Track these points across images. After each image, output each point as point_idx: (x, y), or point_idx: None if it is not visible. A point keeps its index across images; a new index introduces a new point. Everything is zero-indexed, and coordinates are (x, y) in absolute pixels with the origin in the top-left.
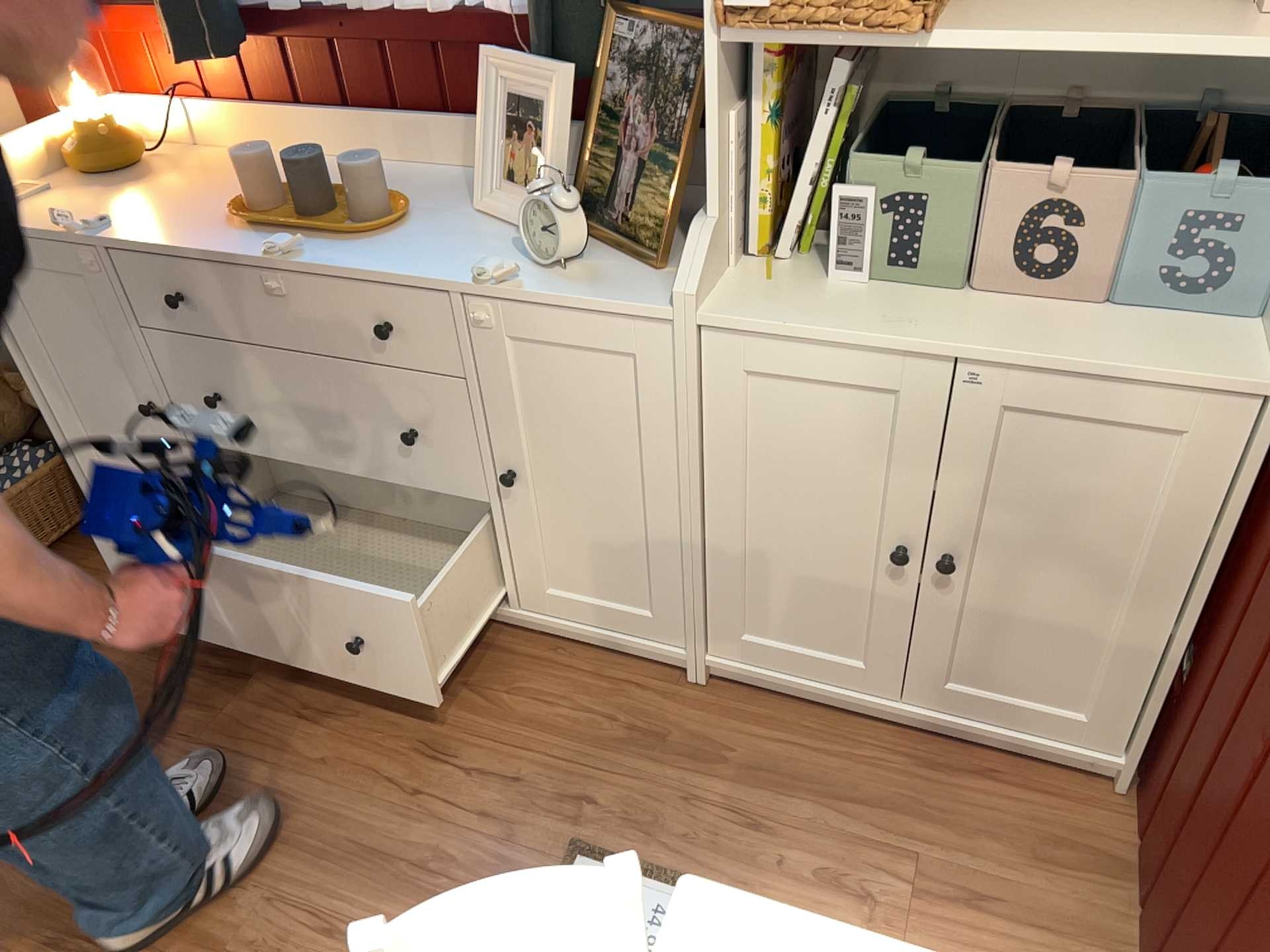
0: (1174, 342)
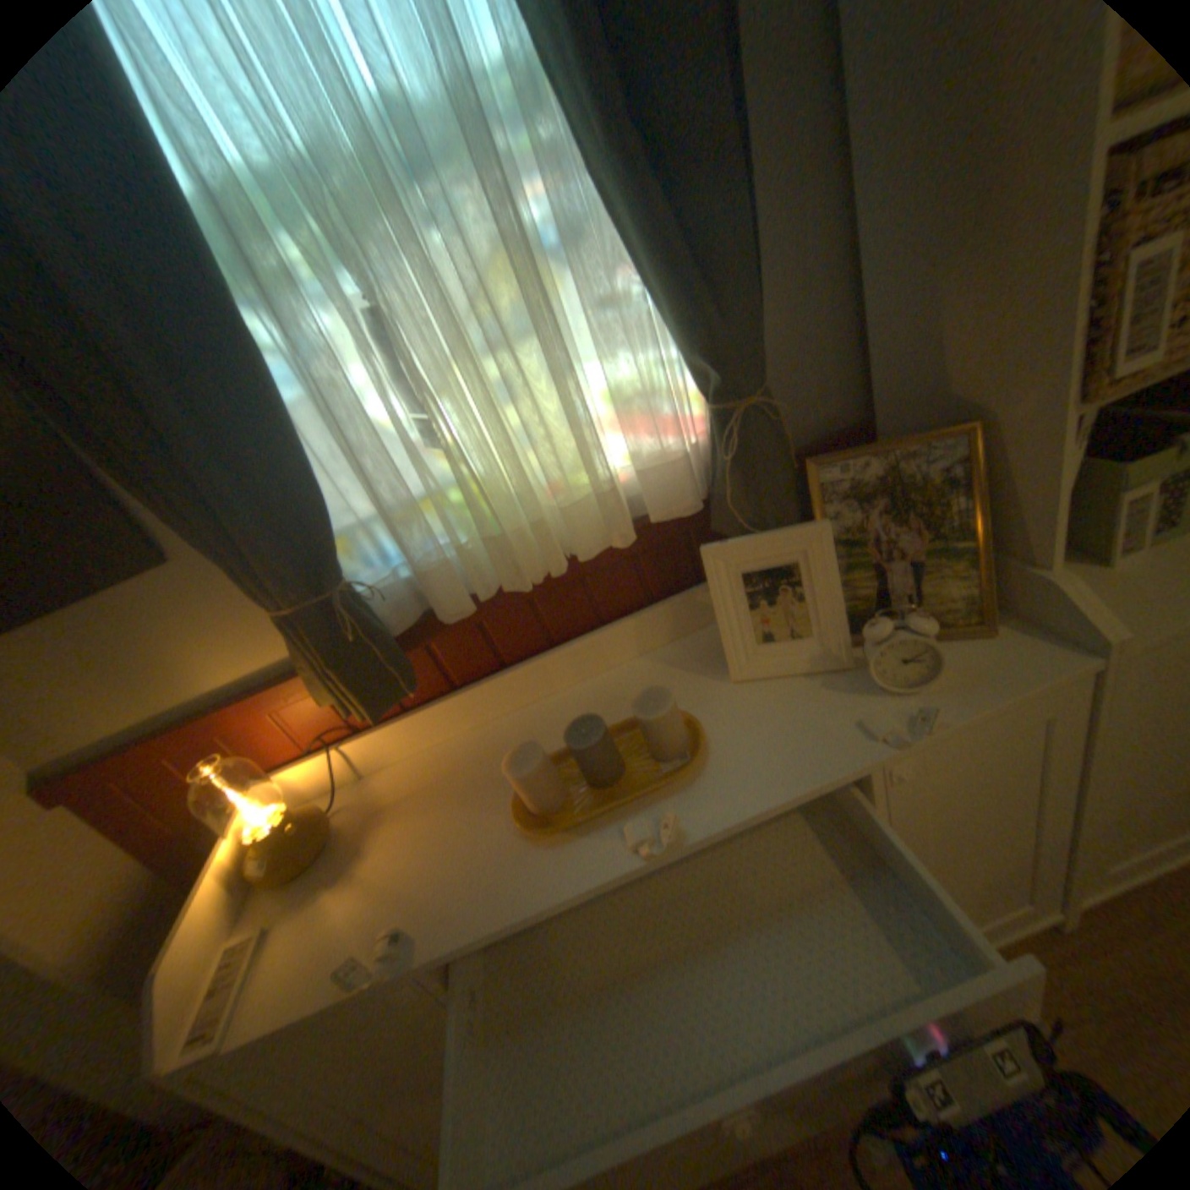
0: None
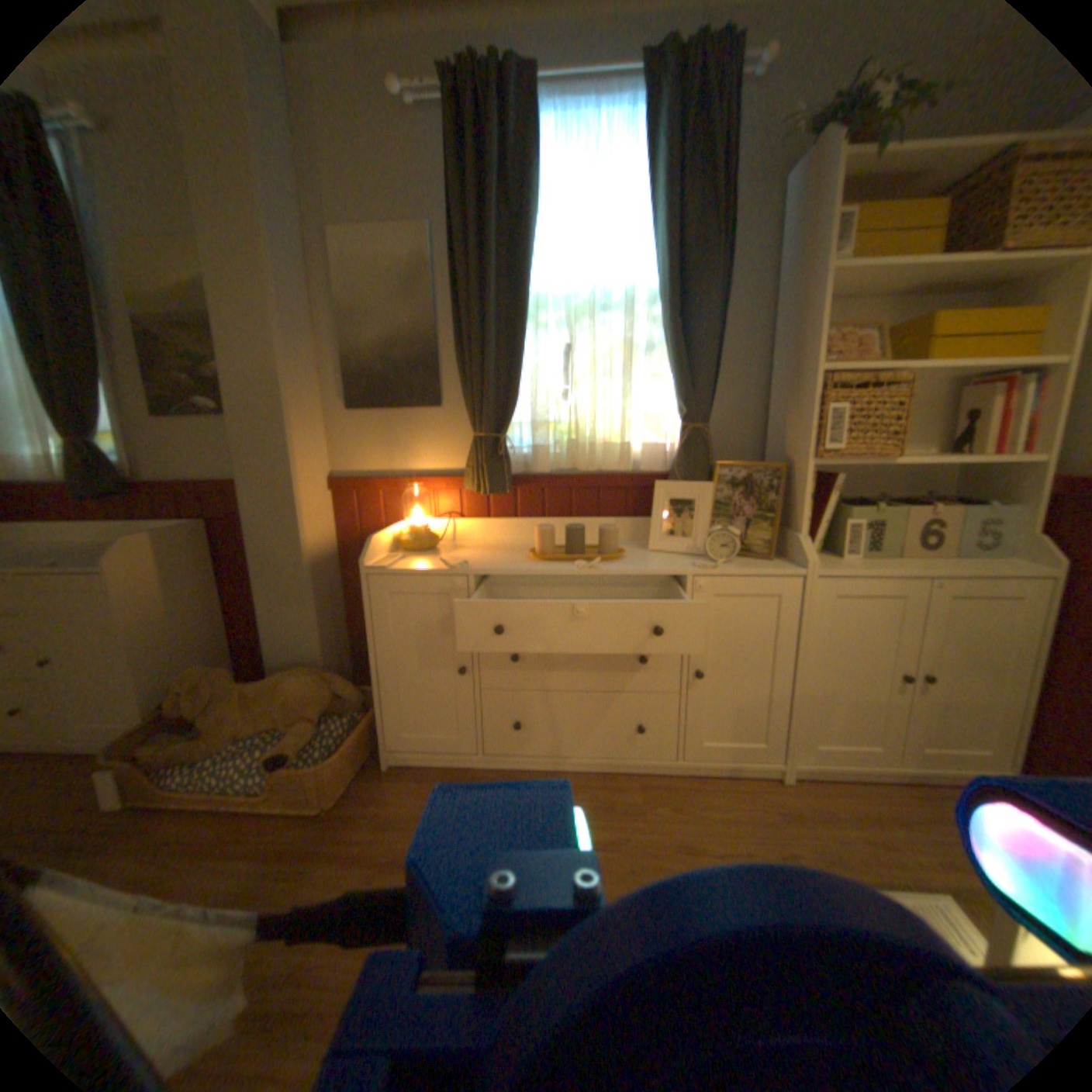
0: (1003, 565)
